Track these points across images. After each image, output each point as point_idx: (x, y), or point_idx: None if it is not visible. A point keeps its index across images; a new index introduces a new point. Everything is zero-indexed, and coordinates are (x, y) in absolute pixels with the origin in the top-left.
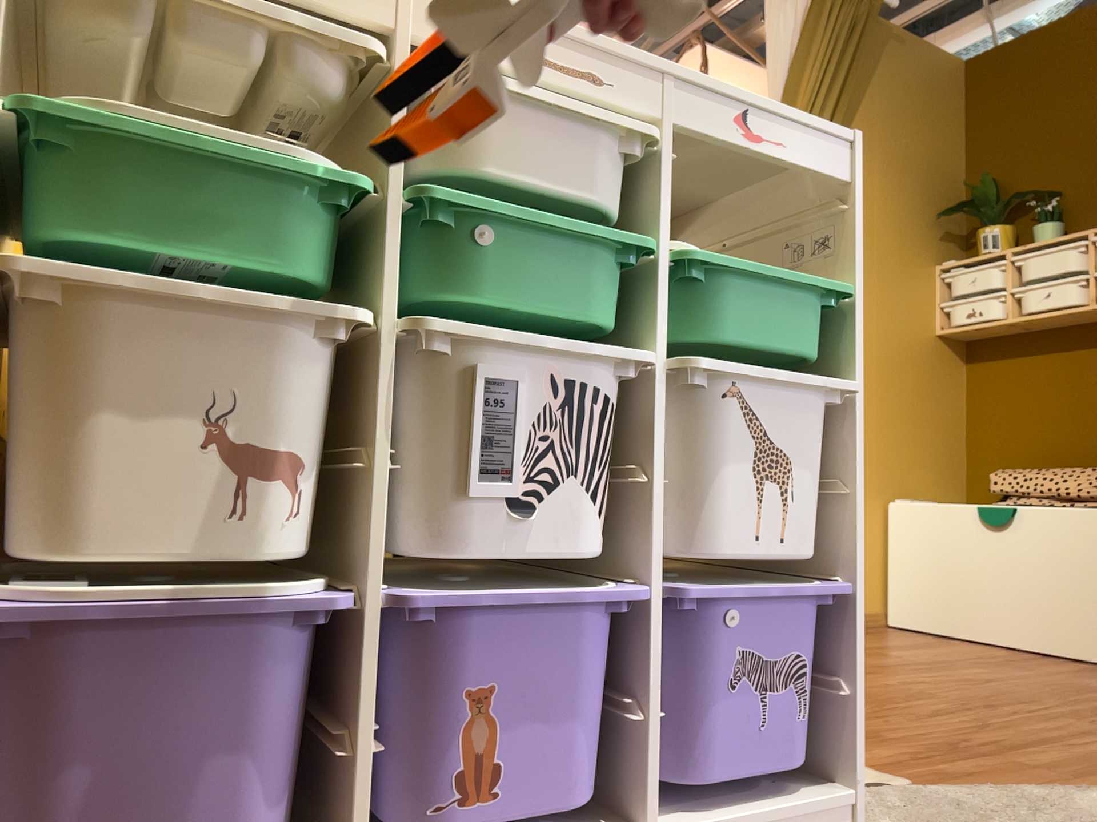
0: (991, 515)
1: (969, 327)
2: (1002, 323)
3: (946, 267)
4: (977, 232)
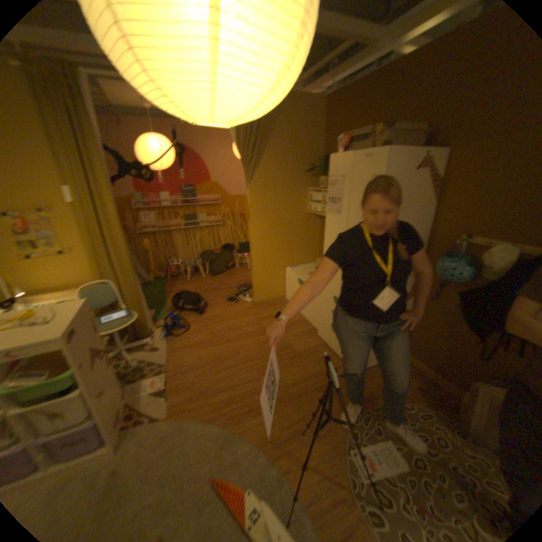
0: (300, 284)
1: (315, 214)
2: (321, 215)
3: (311, 189)
4: (321, 178)
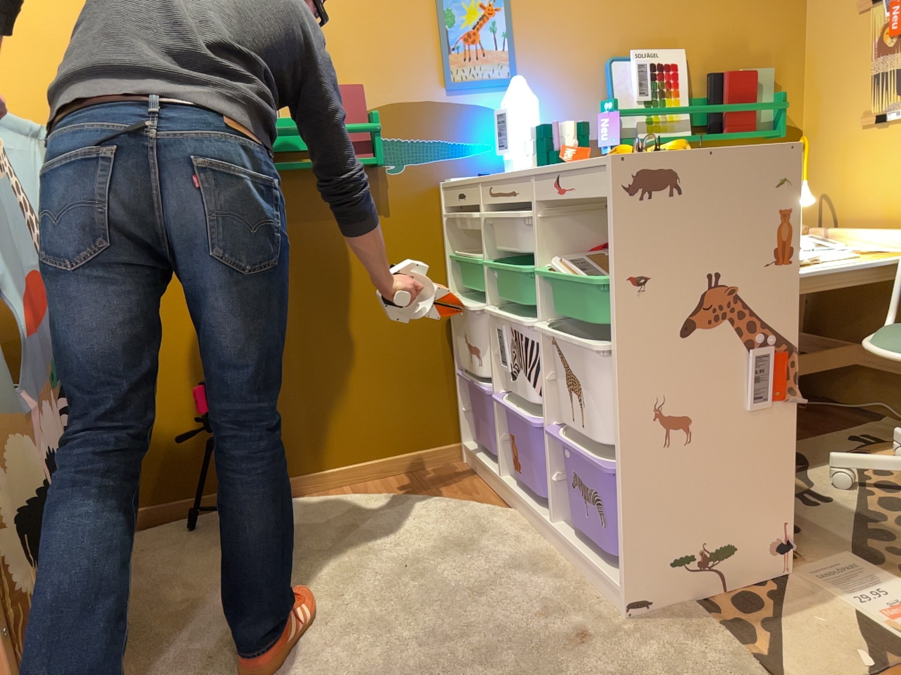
0: None
1: None
2: None
3: None
4: None
